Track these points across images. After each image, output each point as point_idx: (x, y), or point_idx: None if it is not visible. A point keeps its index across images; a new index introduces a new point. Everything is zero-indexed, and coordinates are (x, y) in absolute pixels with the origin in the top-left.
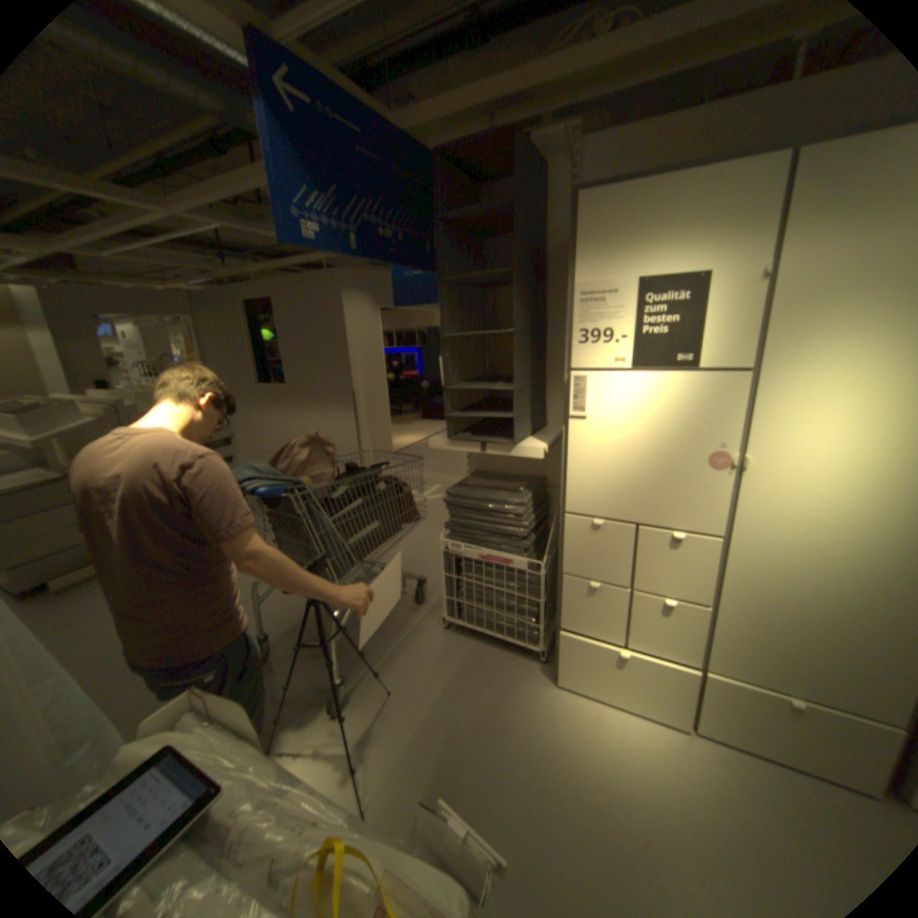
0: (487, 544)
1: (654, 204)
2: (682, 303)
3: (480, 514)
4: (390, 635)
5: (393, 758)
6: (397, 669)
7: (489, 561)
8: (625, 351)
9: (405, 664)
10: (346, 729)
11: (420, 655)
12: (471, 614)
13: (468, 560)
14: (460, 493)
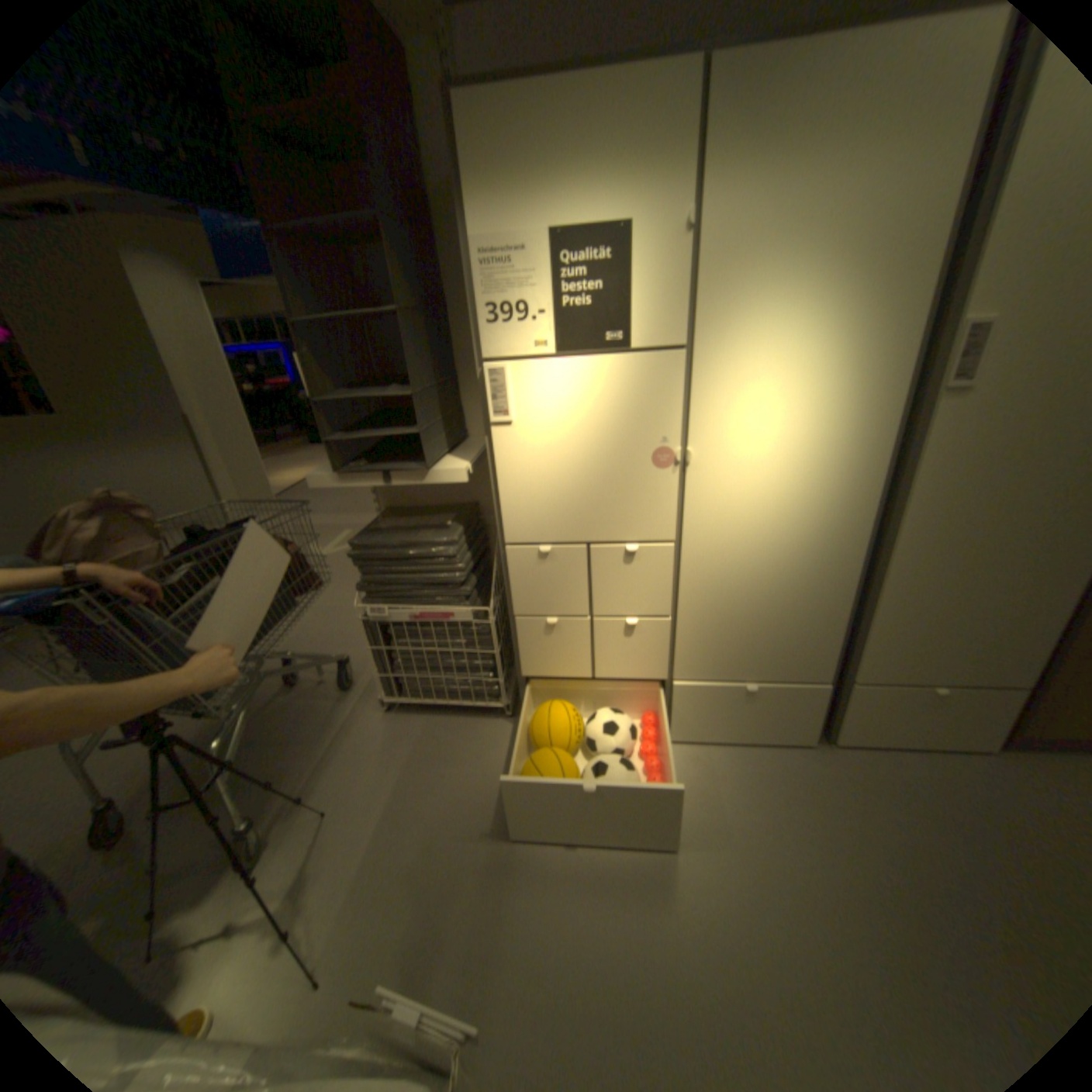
0: (418, 599)
1: (554, 118)
2: (604, 263)
3: (402, 564)
4: (313, 739)
5: (342, 889)
6: (329, 779)
7: (425, 619)
8: (546, 331)
9: (339, 770)
10: (269, 879)
11: (358, 752)
12: (415, 685)
13: (398, 623)
14: (369, 542)
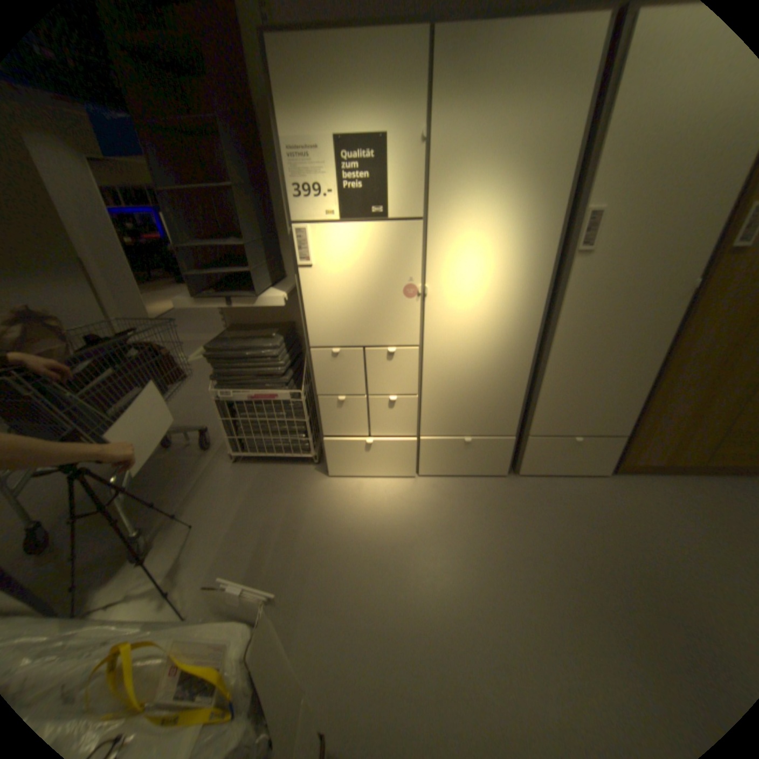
0: (253, 385)
1: (334, 60)
2: (369, 160)
3: (241, 361)
4: (182, 481)
5: (204, 570)
6: (194, 506)
7: (258, 399)
8: (333, 204)
9: (201, 499)
10: (154, 567)
11: (214, 488)
12: (253, 444)
13: (239, 402)
14: (218, 347)
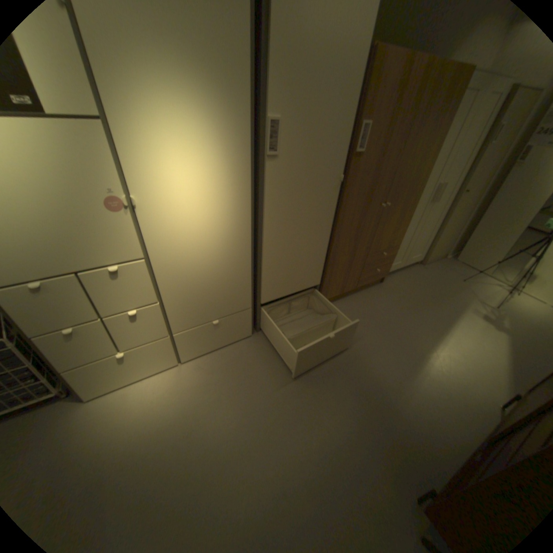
0: None
1: None
2: None
3: None
4: None
5: None
6: None
7: None
8: None
9: None
10: None
11: None
12: None
13: None
14: None
